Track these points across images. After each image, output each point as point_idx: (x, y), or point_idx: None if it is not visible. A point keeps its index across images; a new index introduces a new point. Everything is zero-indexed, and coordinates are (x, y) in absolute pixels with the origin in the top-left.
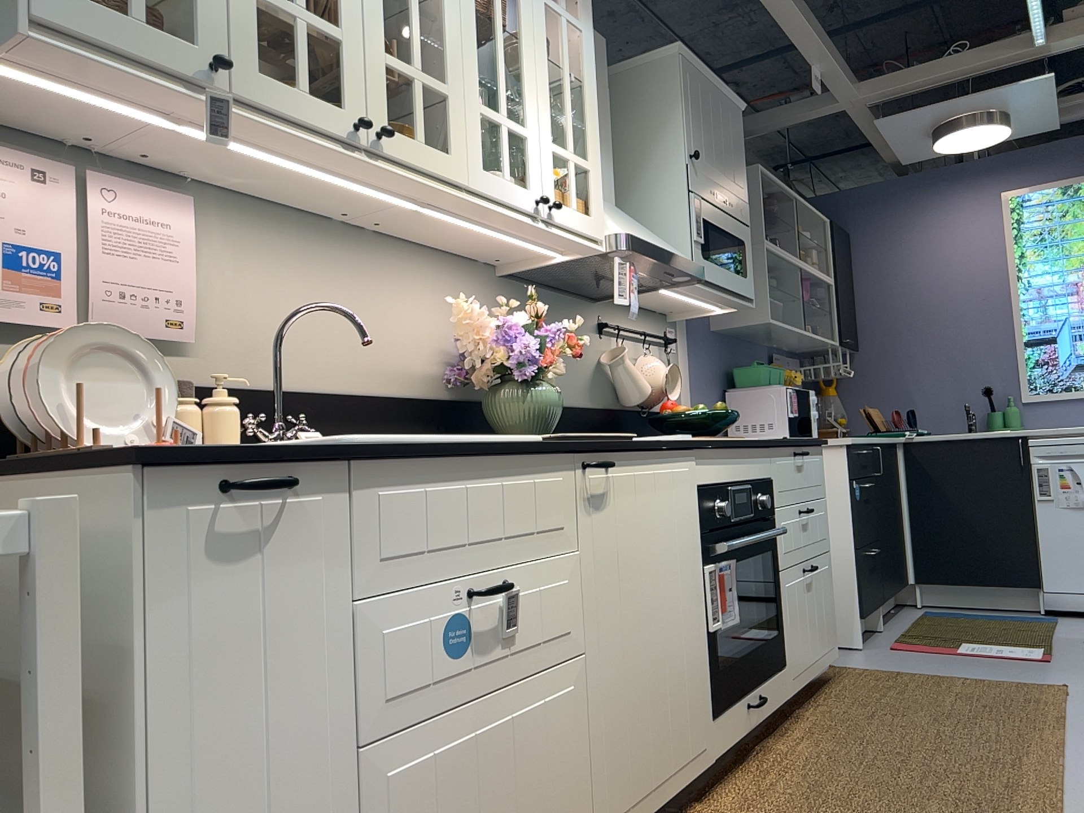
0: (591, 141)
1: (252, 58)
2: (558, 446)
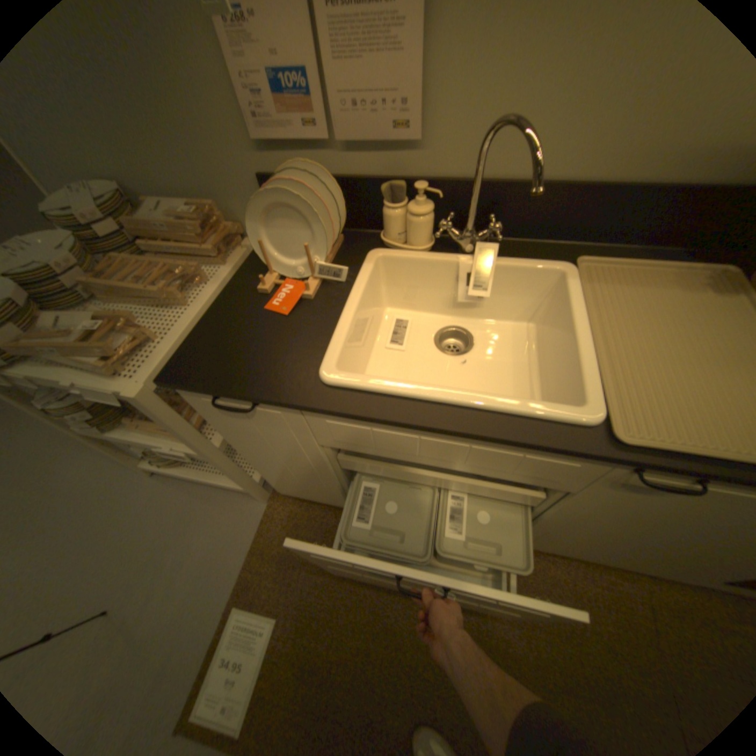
0: None
1: None
2: (586, 456)
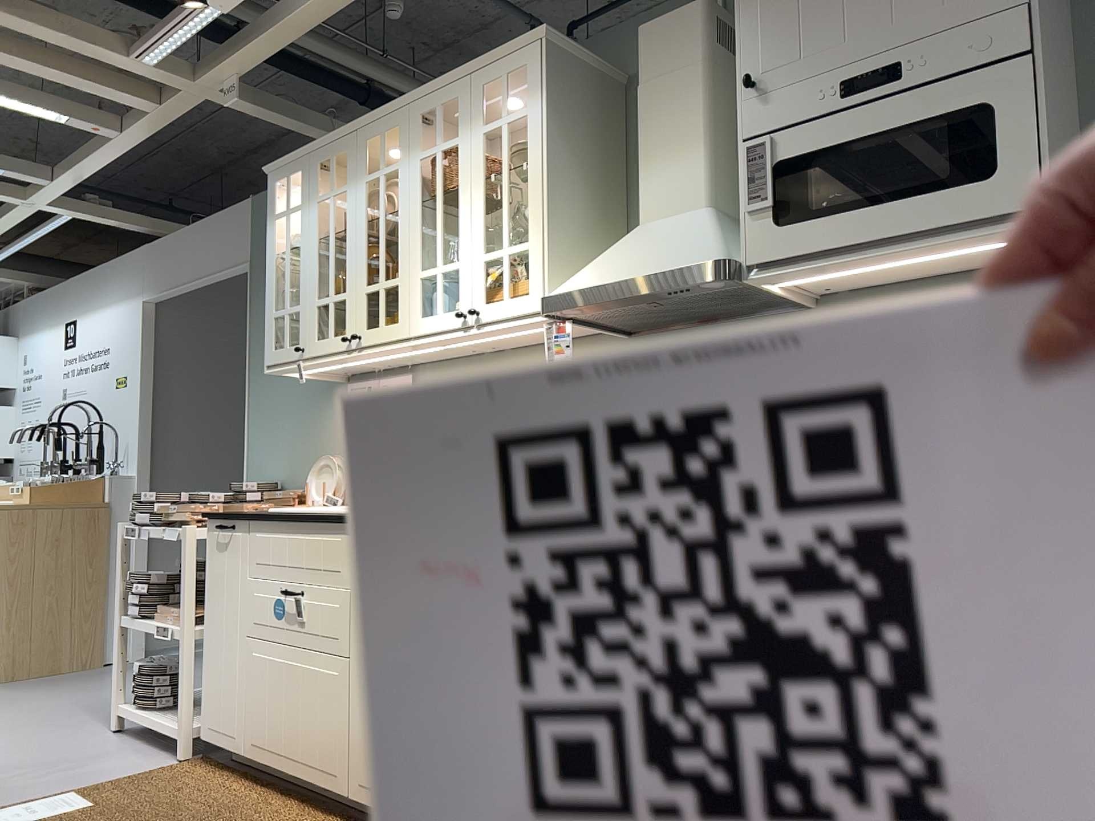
0: (530, 218)
1: (314, 336)
2: (333, 517)
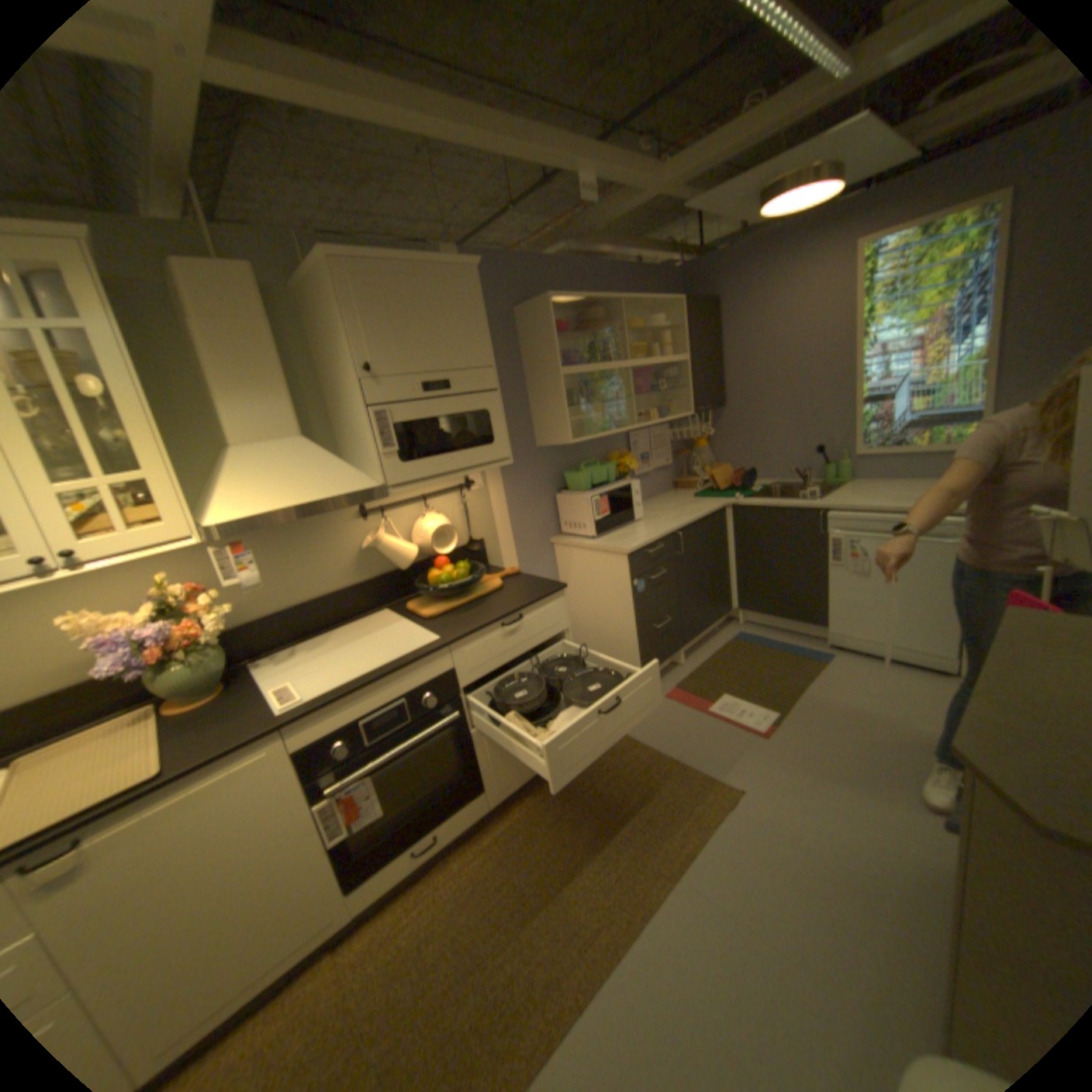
0: (138, 446)
1: None
2: None
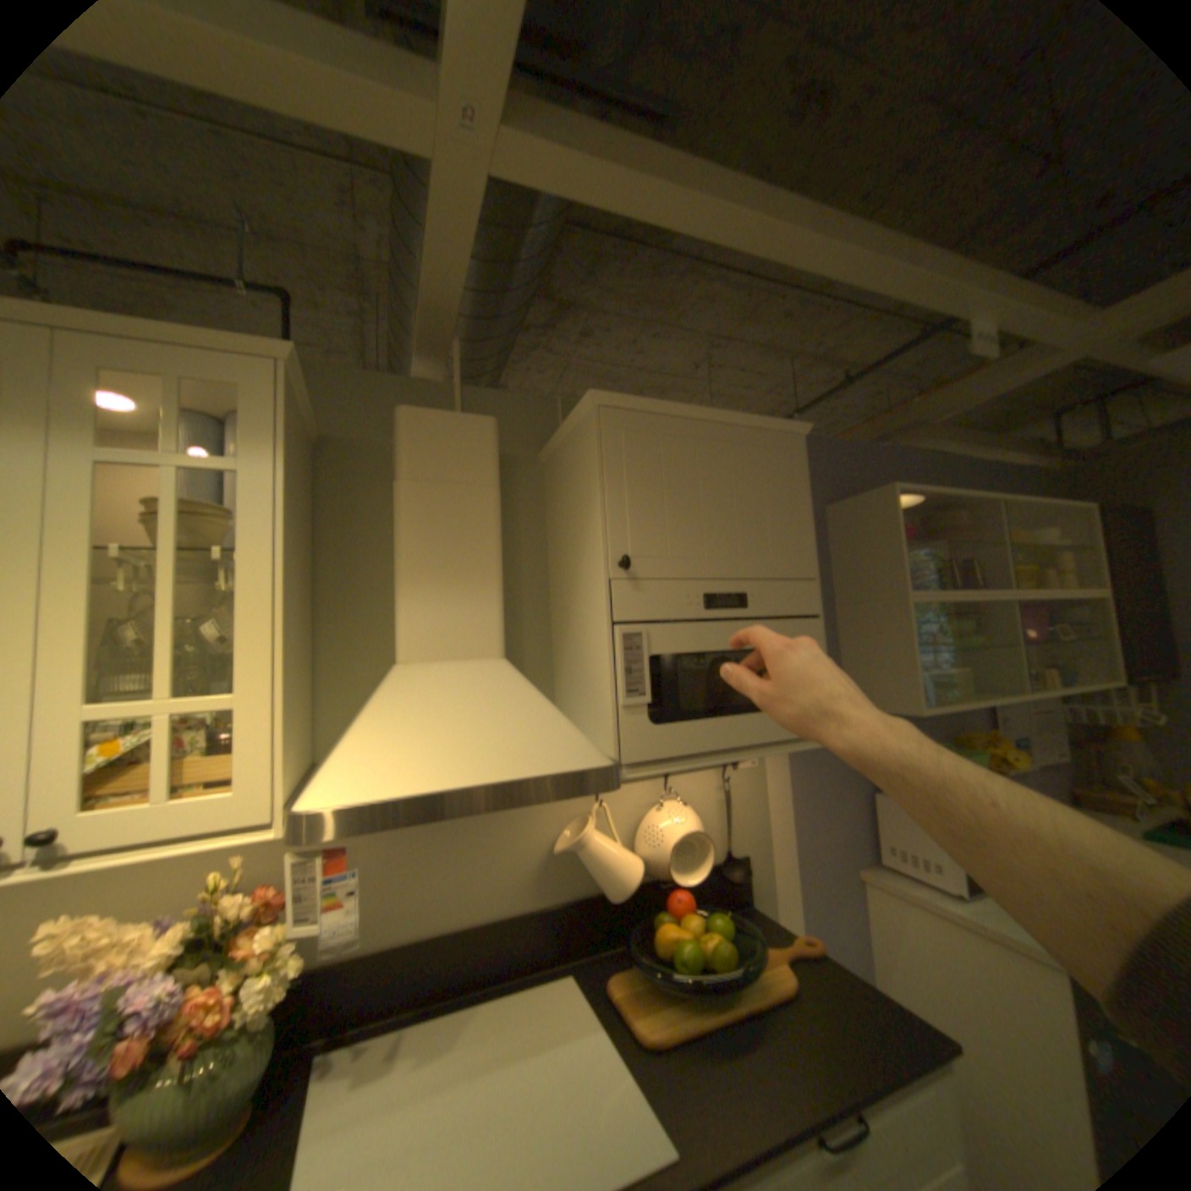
0: (243, 653)
1: None
2: None
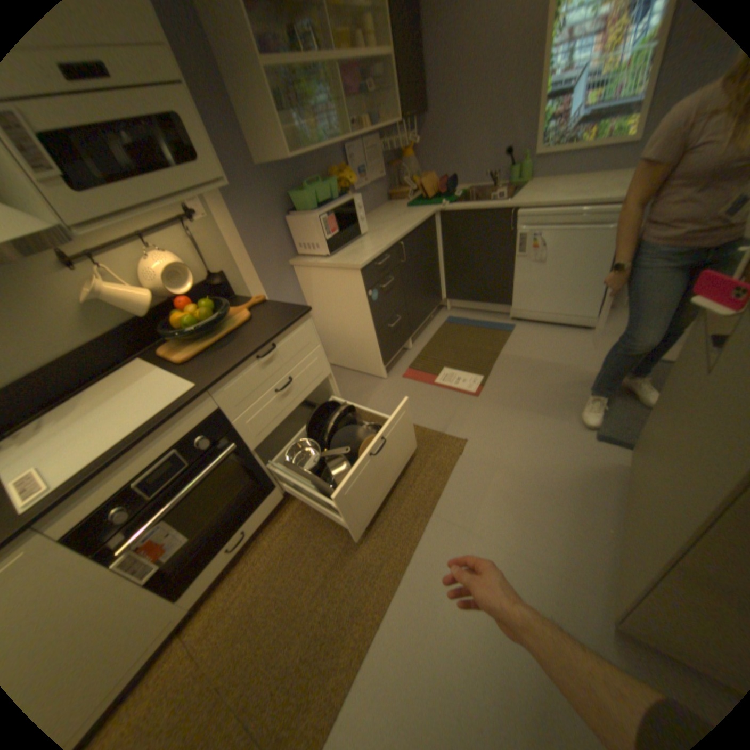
0: None
1: None
2: None
